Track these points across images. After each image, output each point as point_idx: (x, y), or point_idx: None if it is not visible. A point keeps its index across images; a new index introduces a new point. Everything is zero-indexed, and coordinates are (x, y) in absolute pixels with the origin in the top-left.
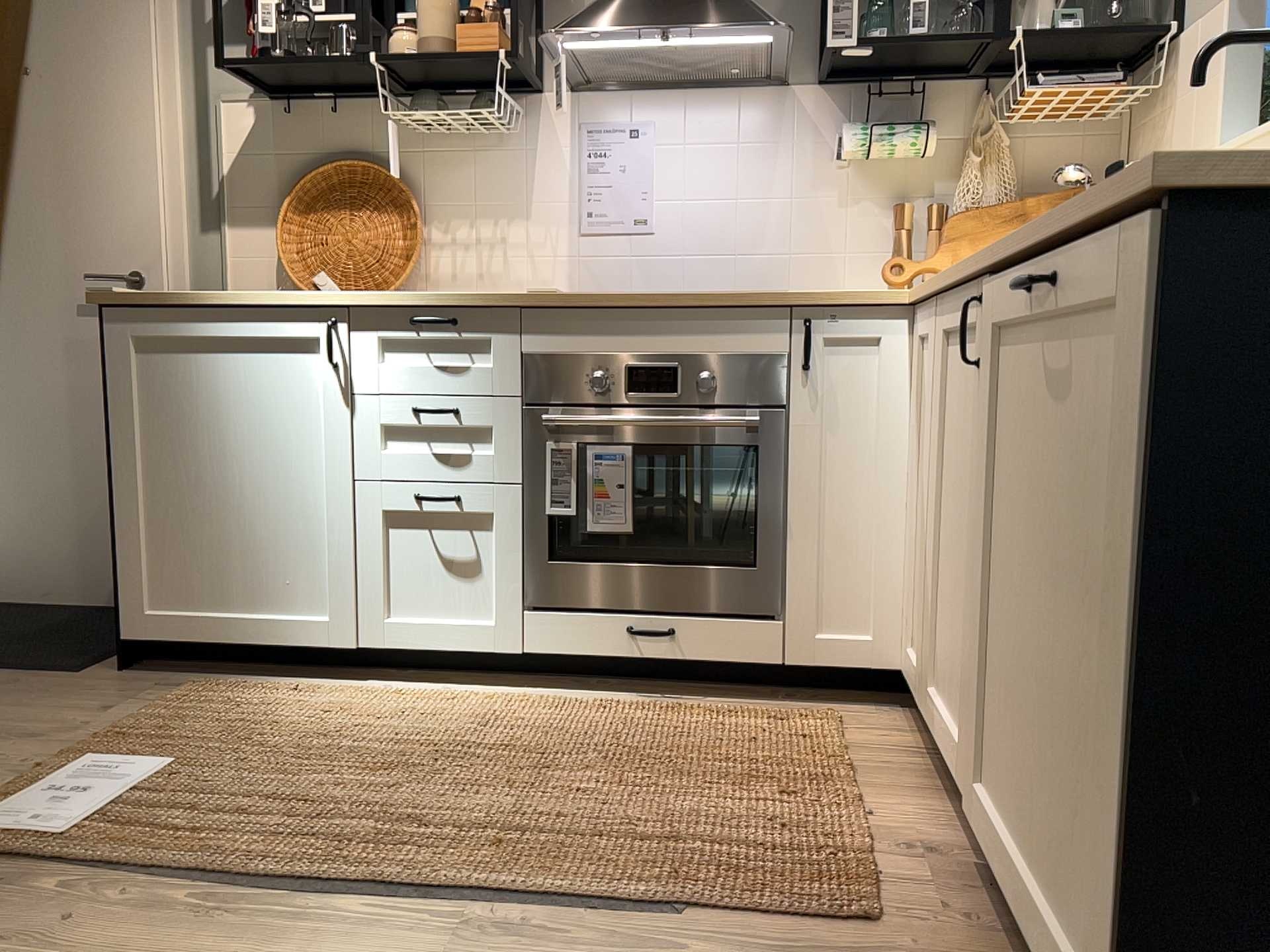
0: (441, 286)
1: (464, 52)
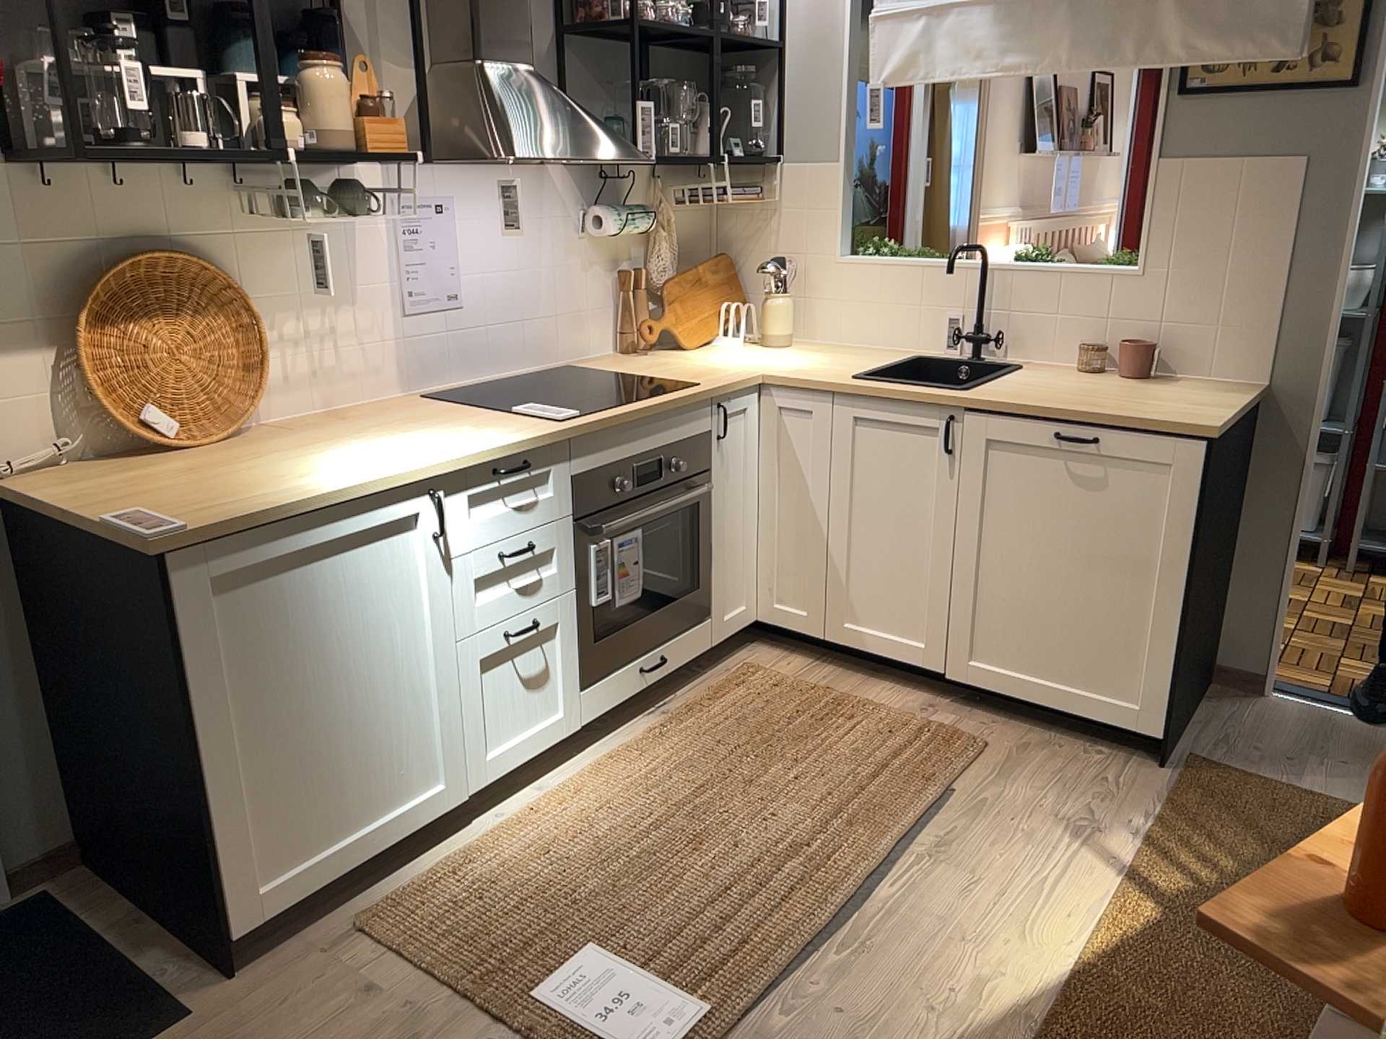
0: (277, 394)
1: (379, 151)
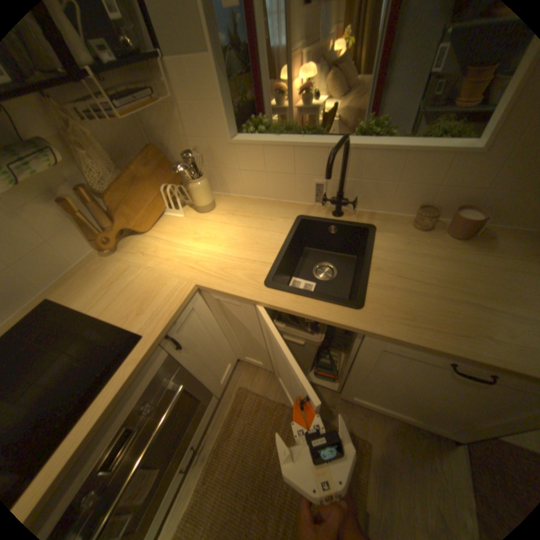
0: None
1: None
